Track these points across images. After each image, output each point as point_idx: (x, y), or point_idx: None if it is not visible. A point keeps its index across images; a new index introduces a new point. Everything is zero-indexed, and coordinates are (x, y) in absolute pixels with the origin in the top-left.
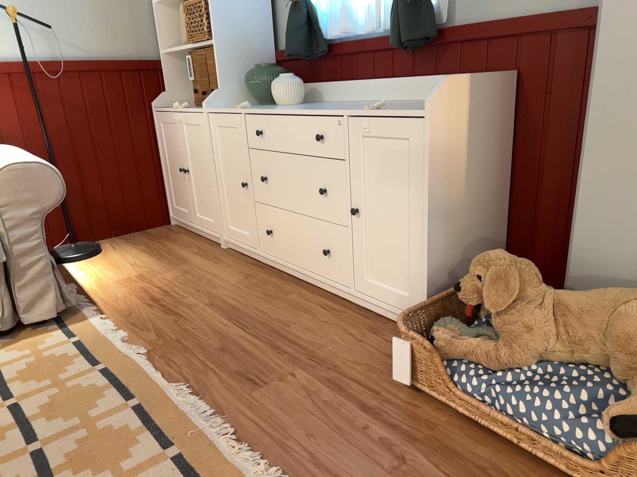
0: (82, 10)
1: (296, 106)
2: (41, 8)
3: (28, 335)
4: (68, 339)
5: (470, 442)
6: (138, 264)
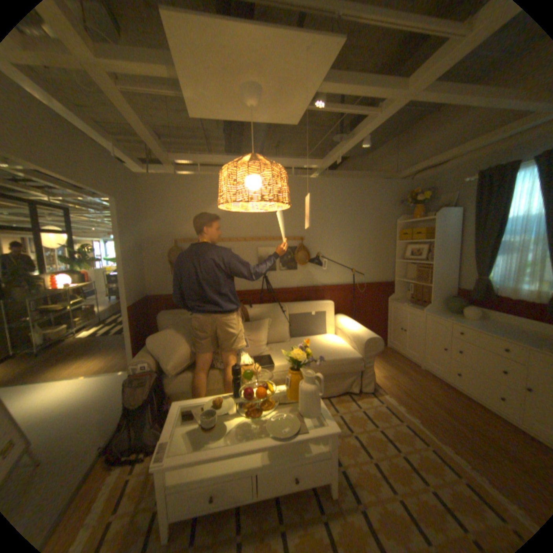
0: (370, 264)
1: (480, 322)
2: (357, 264)
3: (364, 397)
4: (382, 404)
5: None
6: (385, 368)
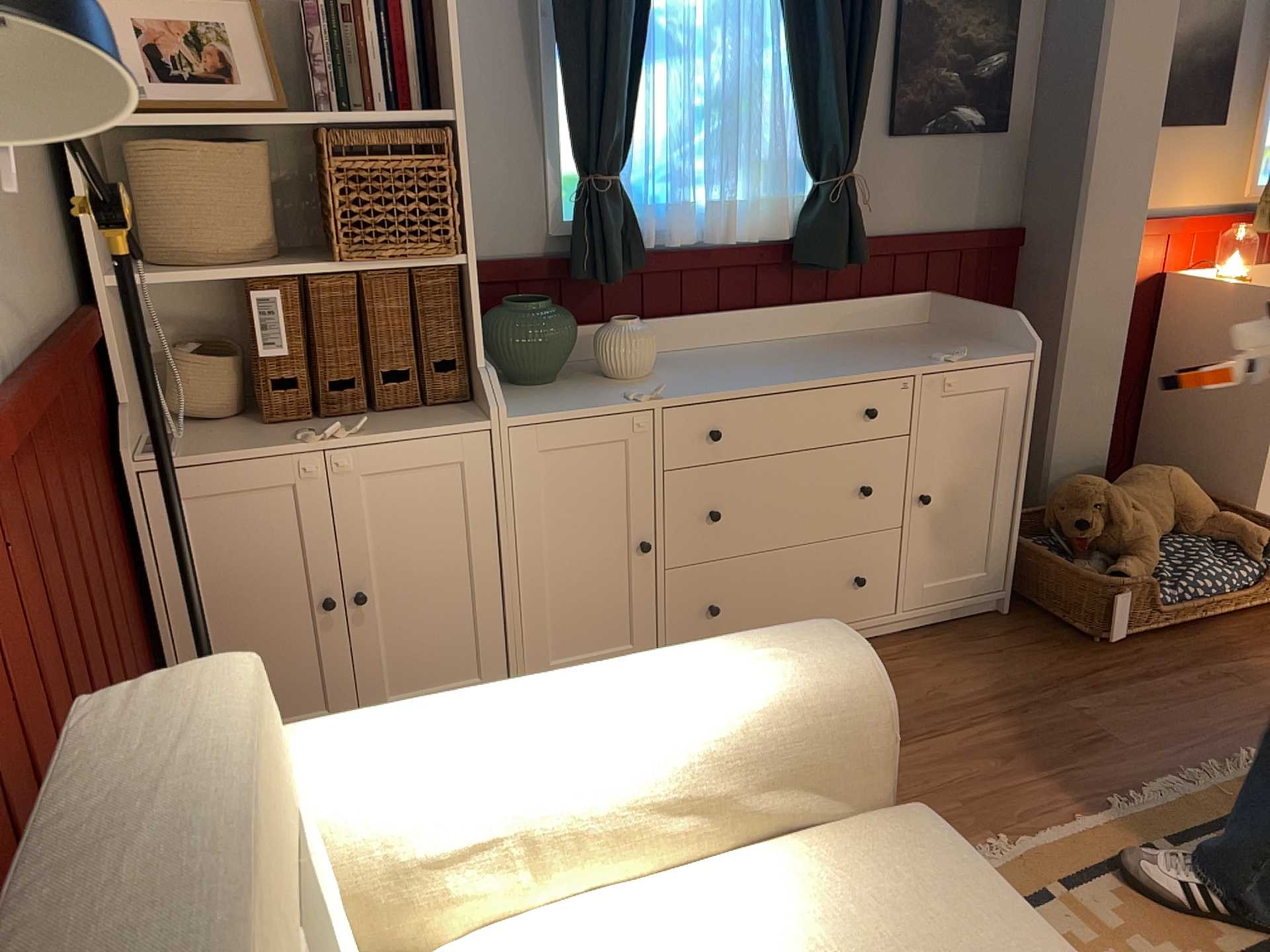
0: None
1: (677, 373)
2: None
3: None
4: None
5: (1193, 641)
6: None
